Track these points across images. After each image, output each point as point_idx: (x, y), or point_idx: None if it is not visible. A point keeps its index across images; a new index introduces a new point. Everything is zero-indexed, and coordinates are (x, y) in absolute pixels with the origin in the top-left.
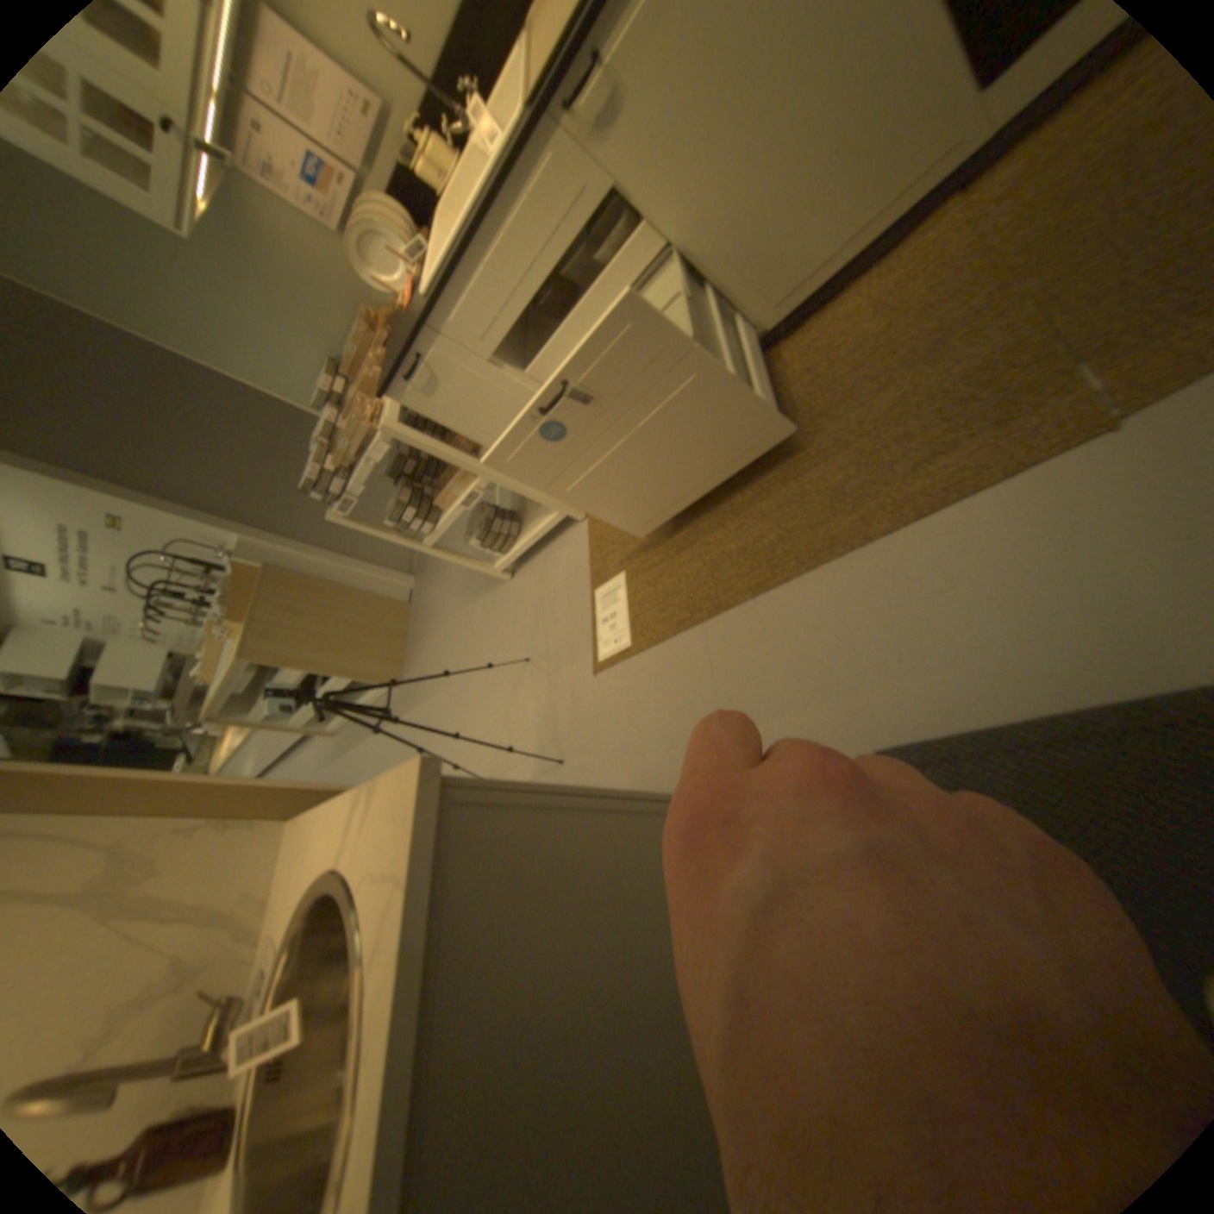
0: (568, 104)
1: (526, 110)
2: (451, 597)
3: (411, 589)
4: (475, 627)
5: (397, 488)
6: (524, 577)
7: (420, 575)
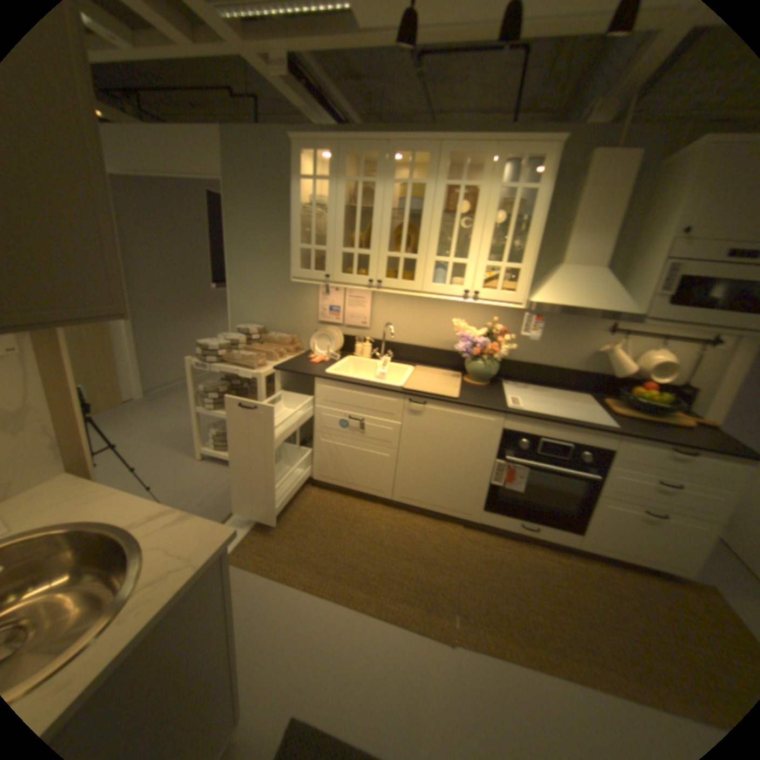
0: (410, 401)
1: (401, 388)
2: (151, 429)
3: (131, 399)
4: (147, 458)
5: (219, 381)
6: (205, 468)
7: (146, 400)
